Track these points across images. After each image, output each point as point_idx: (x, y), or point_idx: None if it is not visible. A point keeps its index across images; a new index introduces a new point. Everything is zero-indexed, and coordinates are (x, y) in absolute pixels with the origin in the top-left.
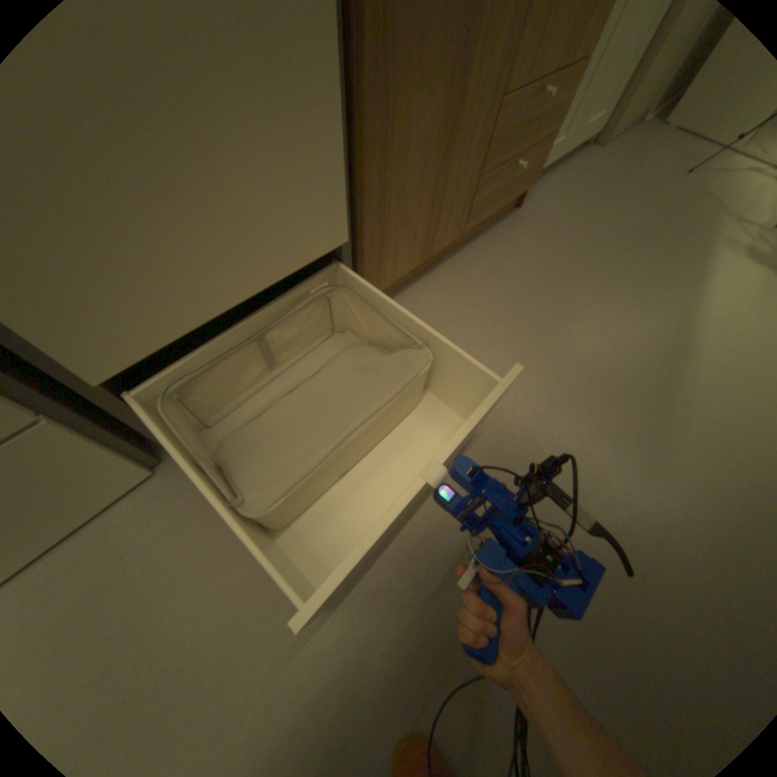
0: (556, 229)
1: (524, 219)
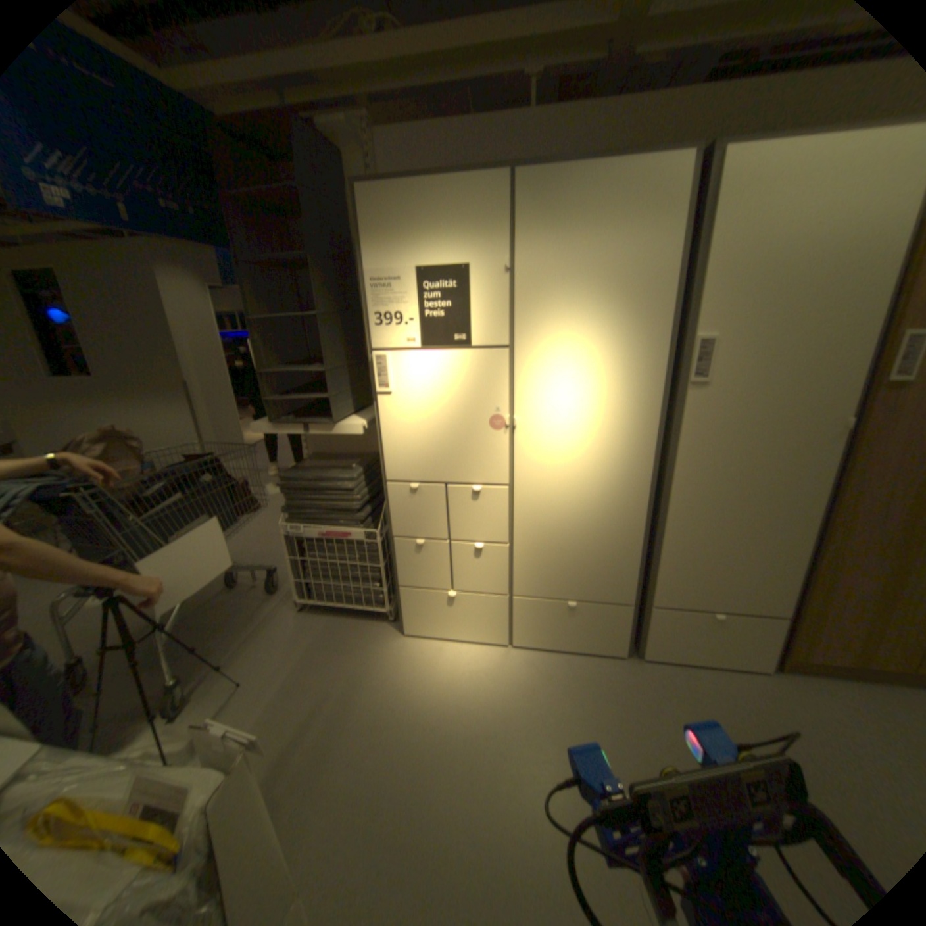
0: None
1: None
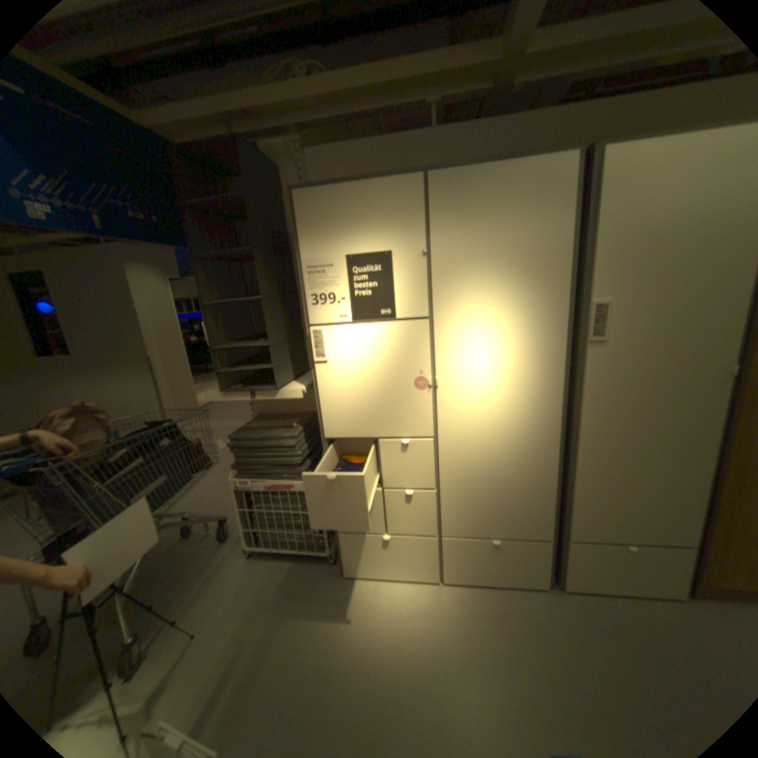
0: None
1: None
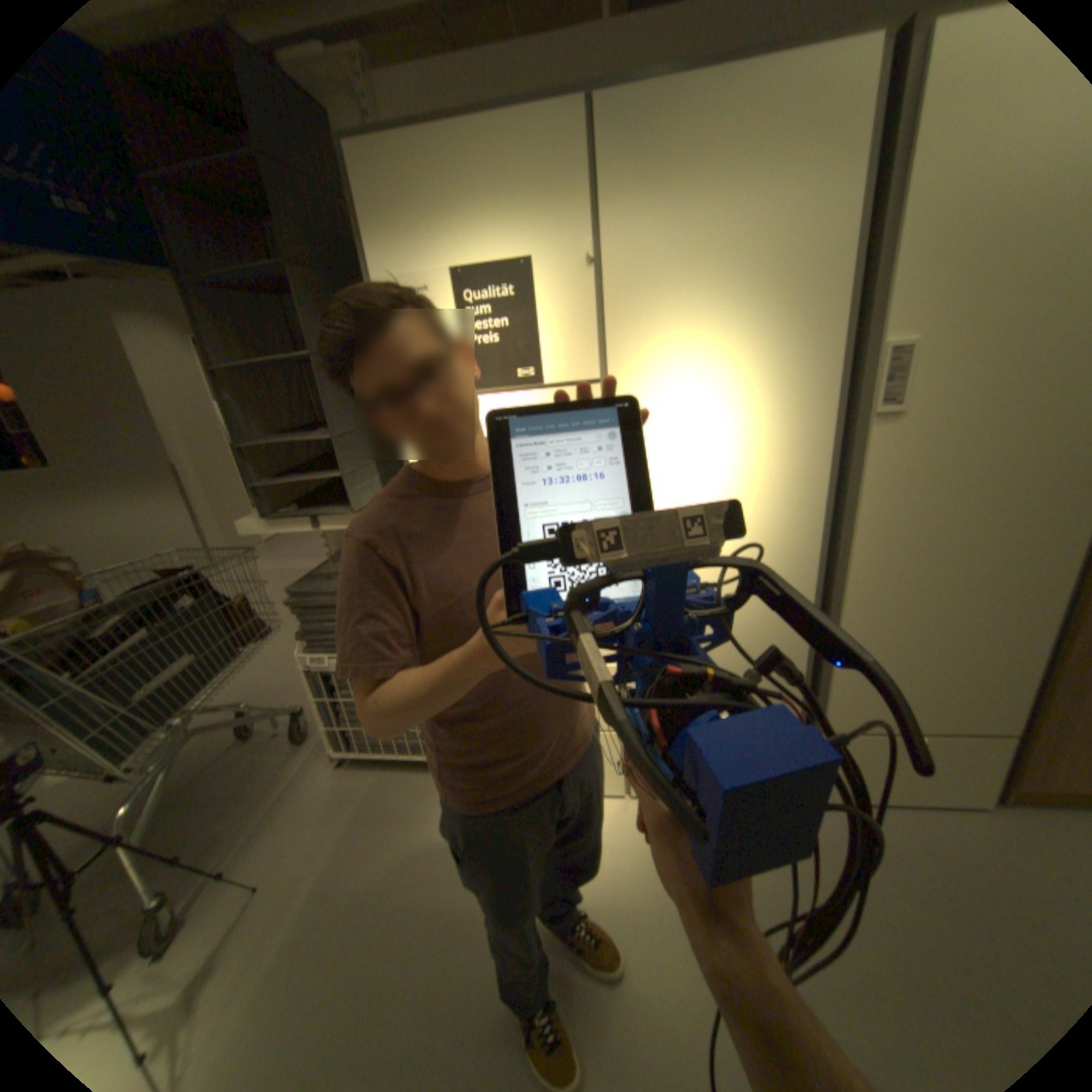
0: None
1: None
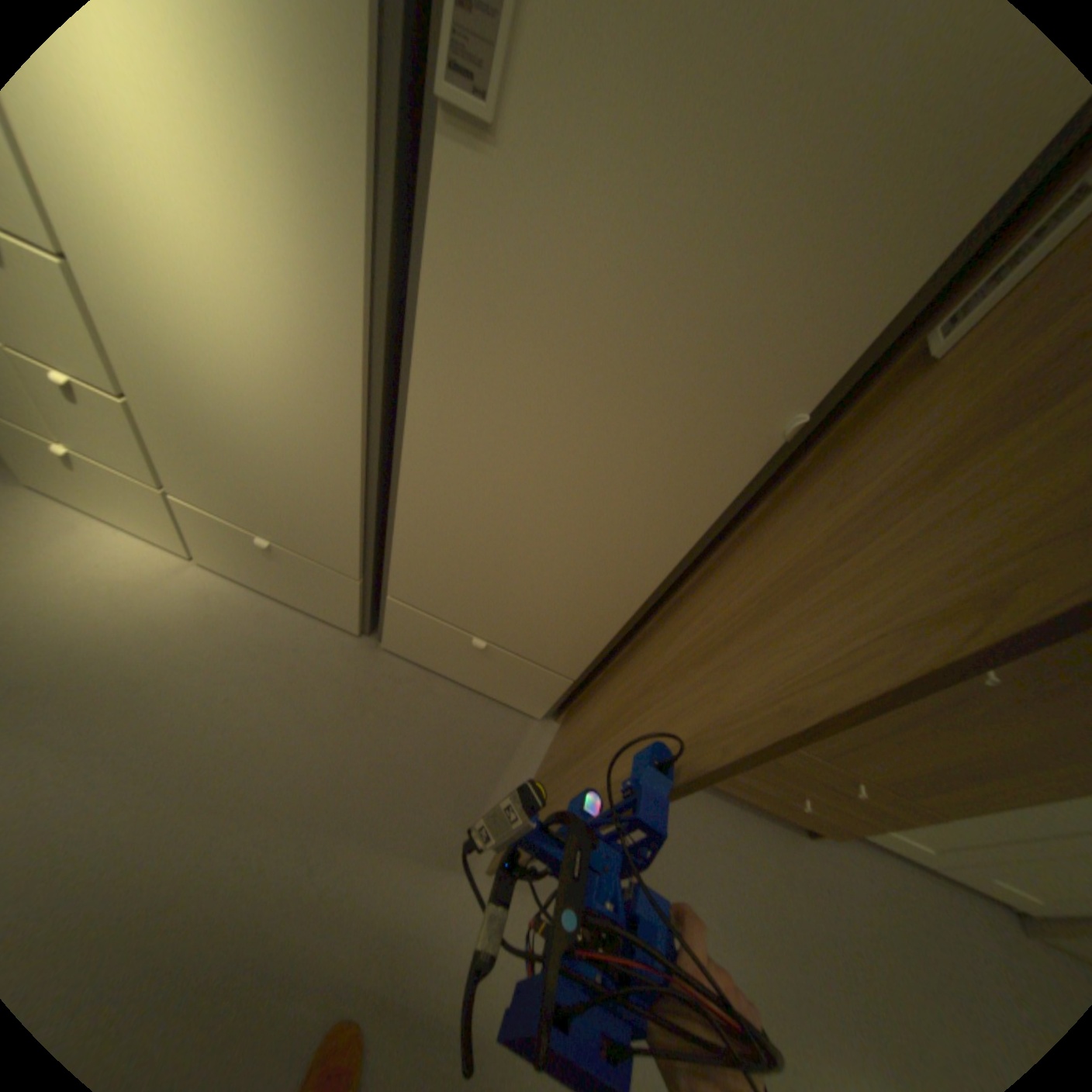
0: (818, 907)
1: (801, 853)
